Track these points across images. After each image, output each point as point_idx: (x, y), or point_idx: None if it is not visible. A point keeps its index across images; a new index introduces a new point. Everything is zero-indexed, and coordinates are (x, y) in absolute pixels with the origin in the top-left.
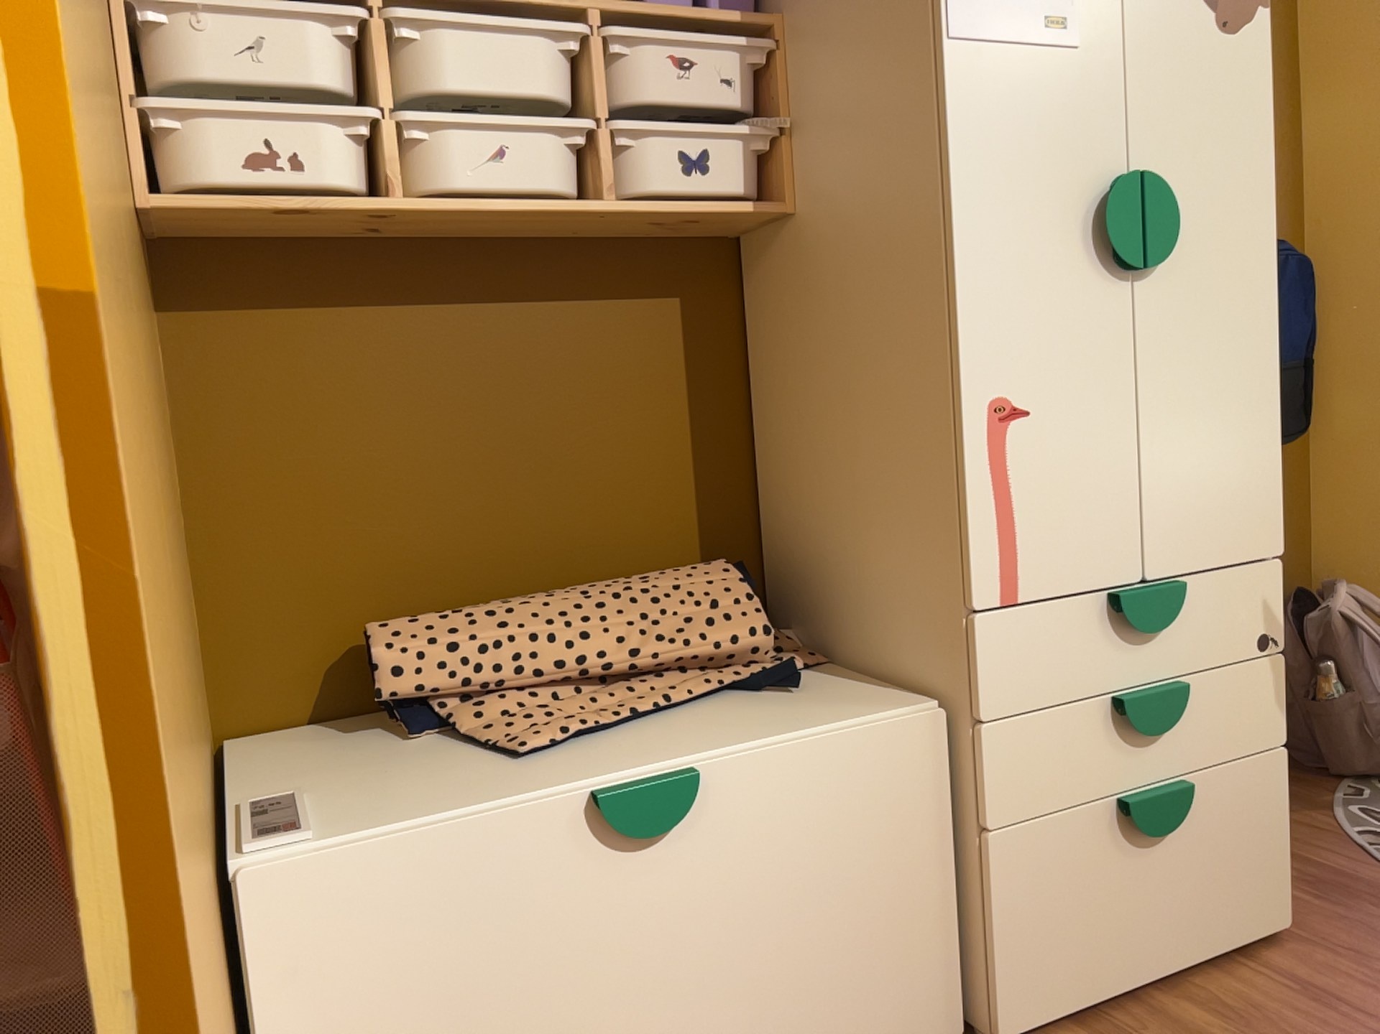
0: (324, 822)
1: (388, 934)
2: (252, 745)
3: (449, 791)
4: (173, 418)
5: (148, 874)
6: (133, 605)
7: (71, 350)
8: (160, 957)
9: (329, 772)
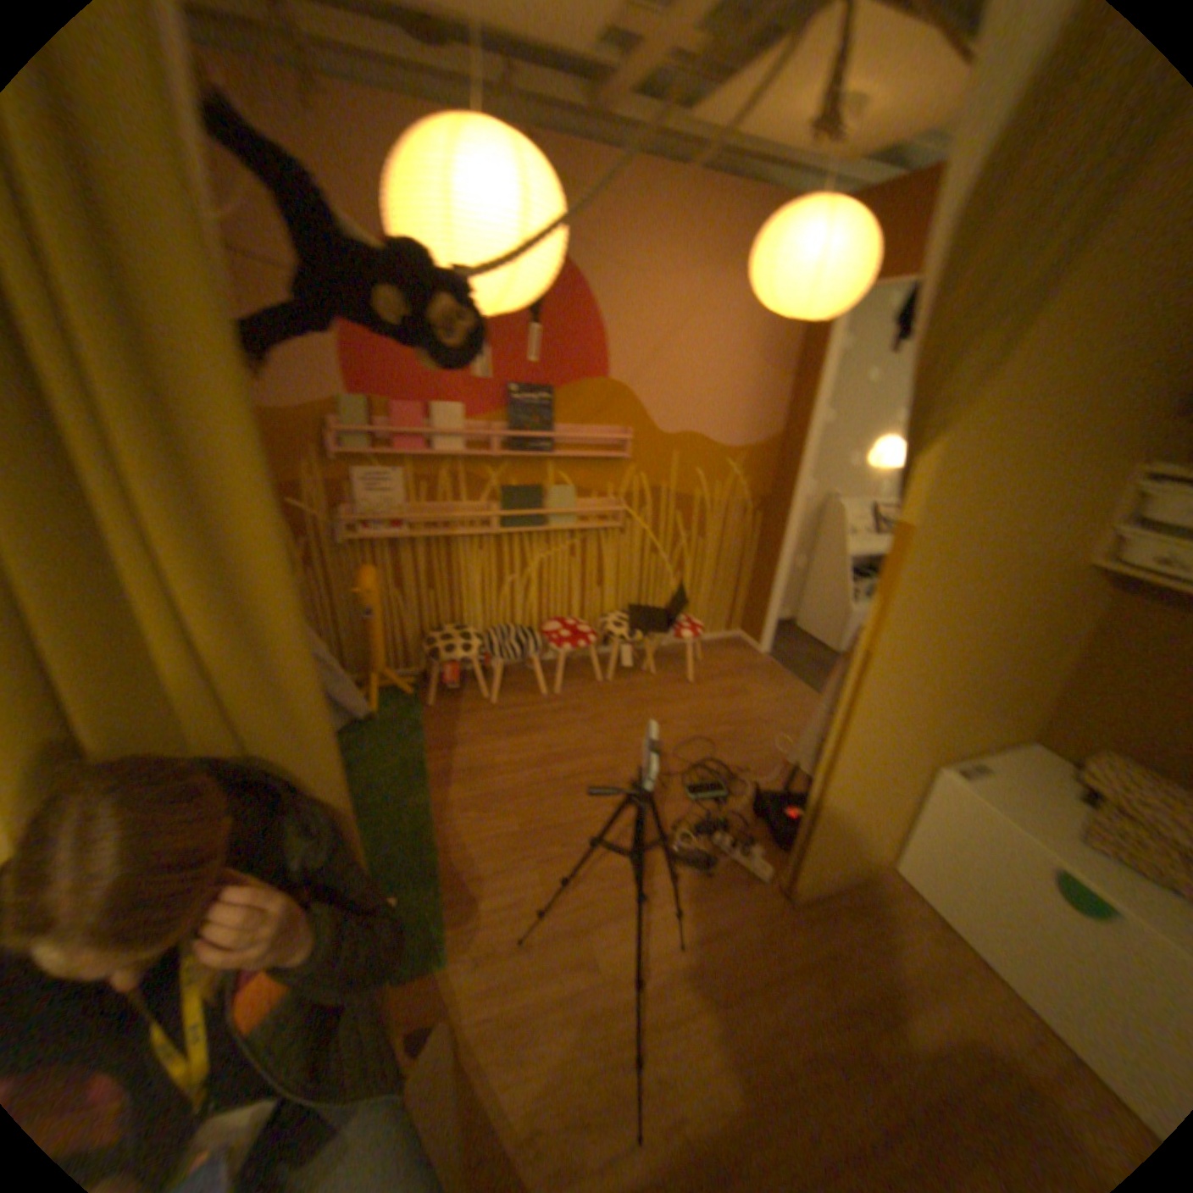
0: (987, 787)
1: (970, 828)
2: (1040, 752)
3: (1036, 820)
4: (1096, 628)
5: (844, 746)
6: (872, 704)
7: (873, 658)
8: (840, 760)
9: (1029, 781)
